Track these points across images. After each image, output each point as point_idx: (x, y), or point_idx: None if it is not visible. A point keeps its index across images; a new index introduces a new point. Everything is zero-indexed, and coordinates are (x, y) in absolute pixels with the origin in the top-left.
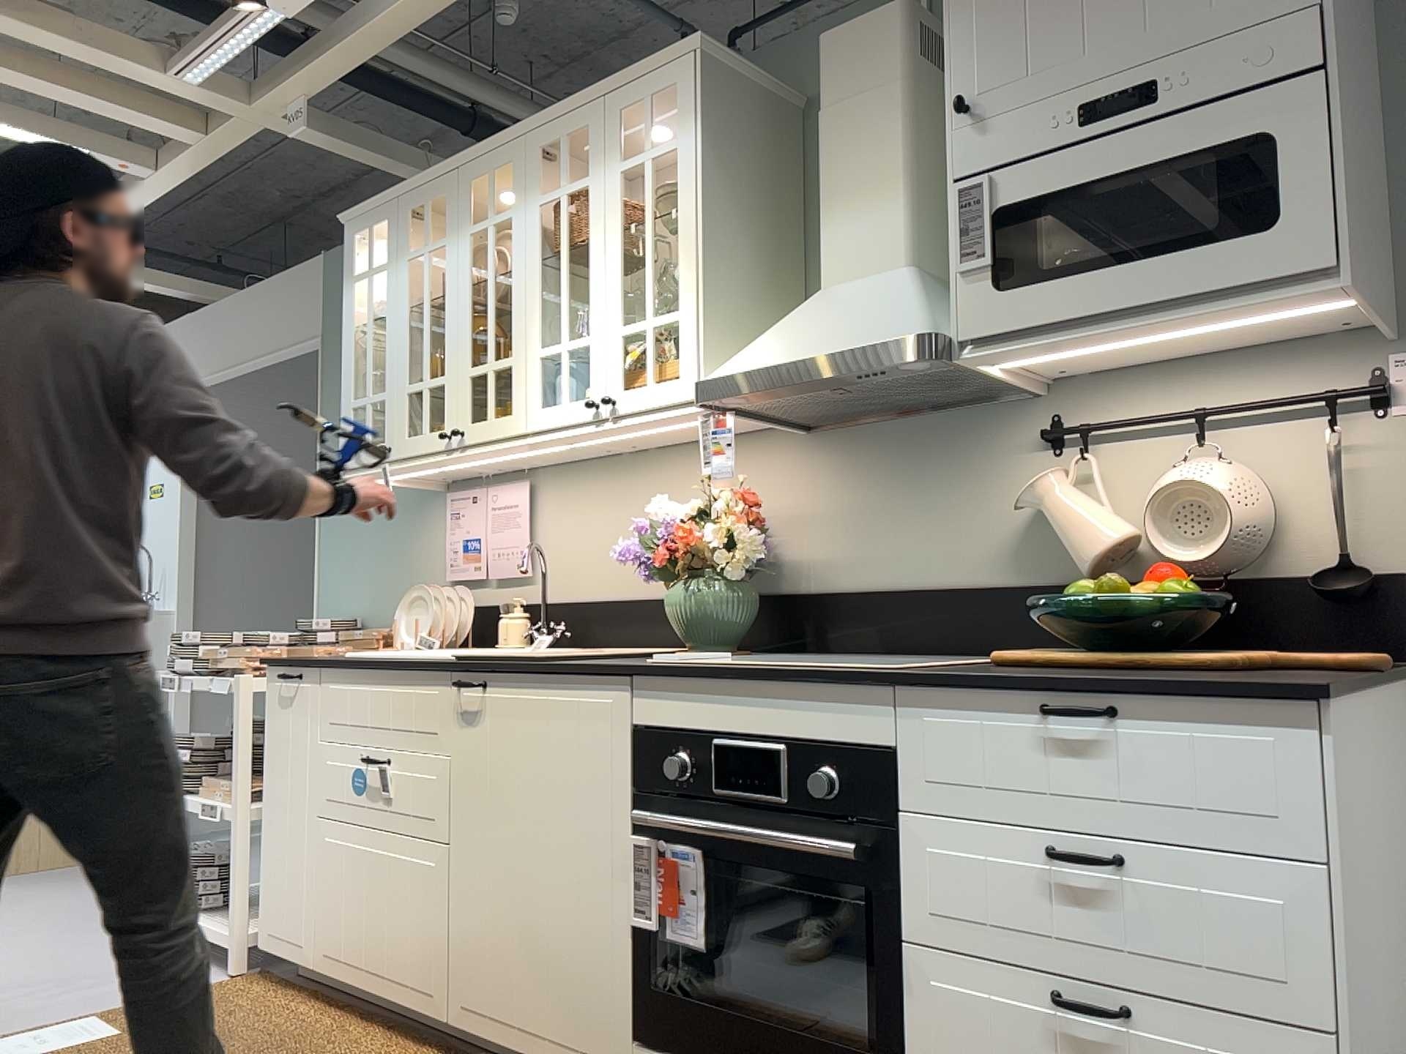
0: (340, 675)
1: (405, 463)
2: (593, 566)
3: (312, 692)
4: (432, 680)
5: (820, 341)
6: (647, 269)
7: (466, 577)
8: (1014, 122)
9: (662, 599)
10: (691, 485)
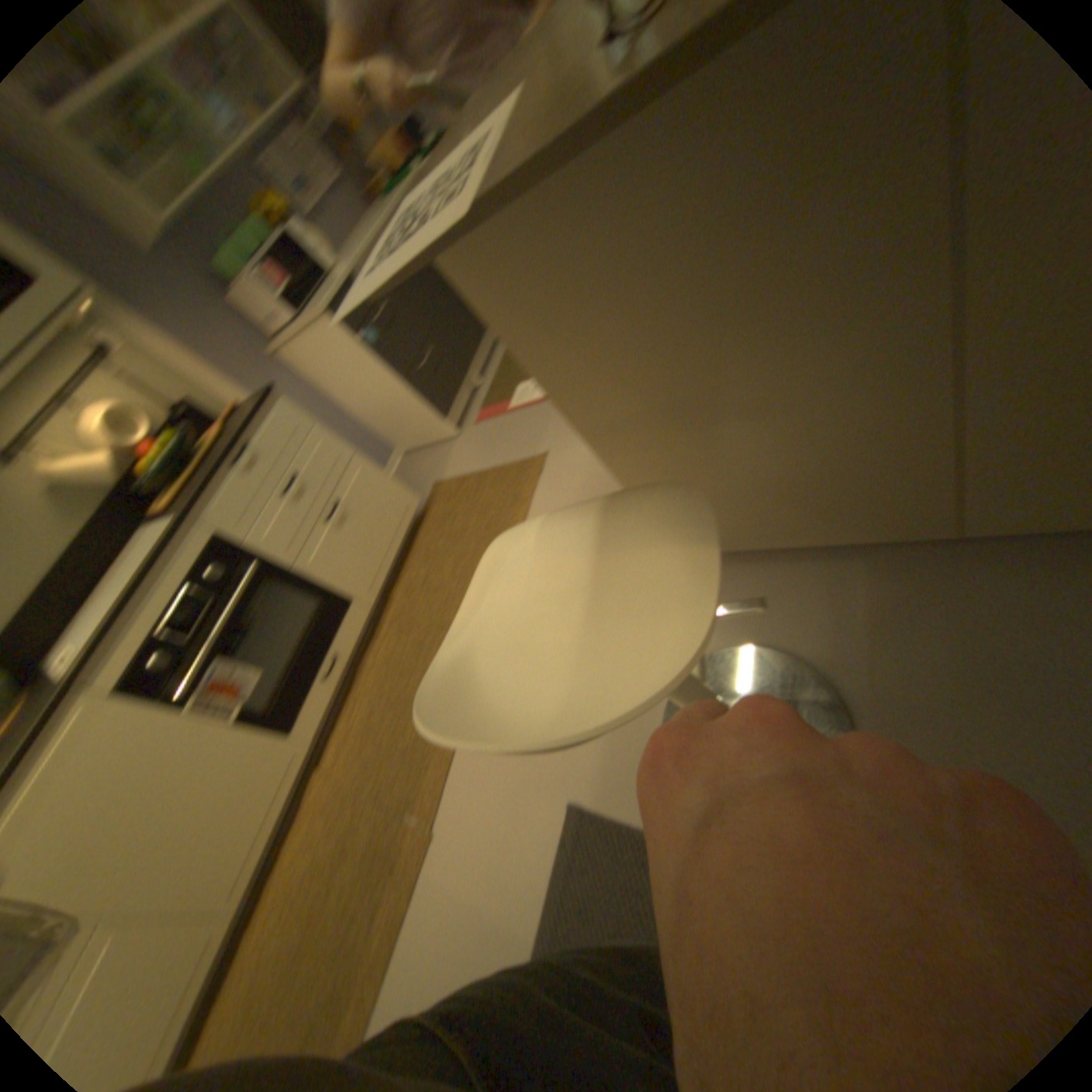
0: None
1: None
2: None
3: None
4: None
5: None
6: None
7: None
8: None
9: None
10: None
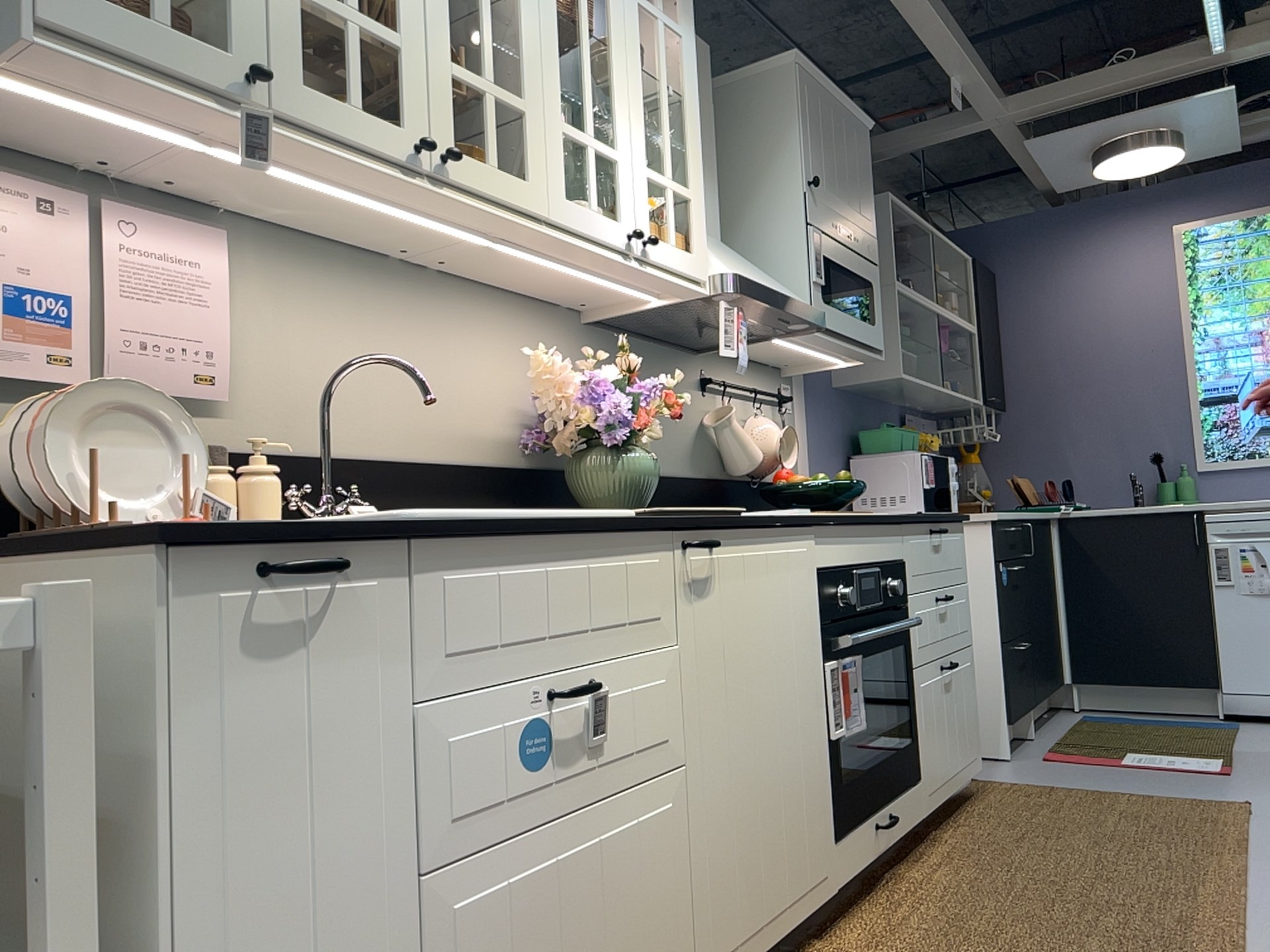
0: (467, 553)
1: (296, 133)
2: (350, 406)
3: (381, 600)
4: (650, 544)
5: (771, 284)
6: (667, 131)
7: (13, 372)
8: (826, 212)
9: (459, 465)
10: (484, 336)
